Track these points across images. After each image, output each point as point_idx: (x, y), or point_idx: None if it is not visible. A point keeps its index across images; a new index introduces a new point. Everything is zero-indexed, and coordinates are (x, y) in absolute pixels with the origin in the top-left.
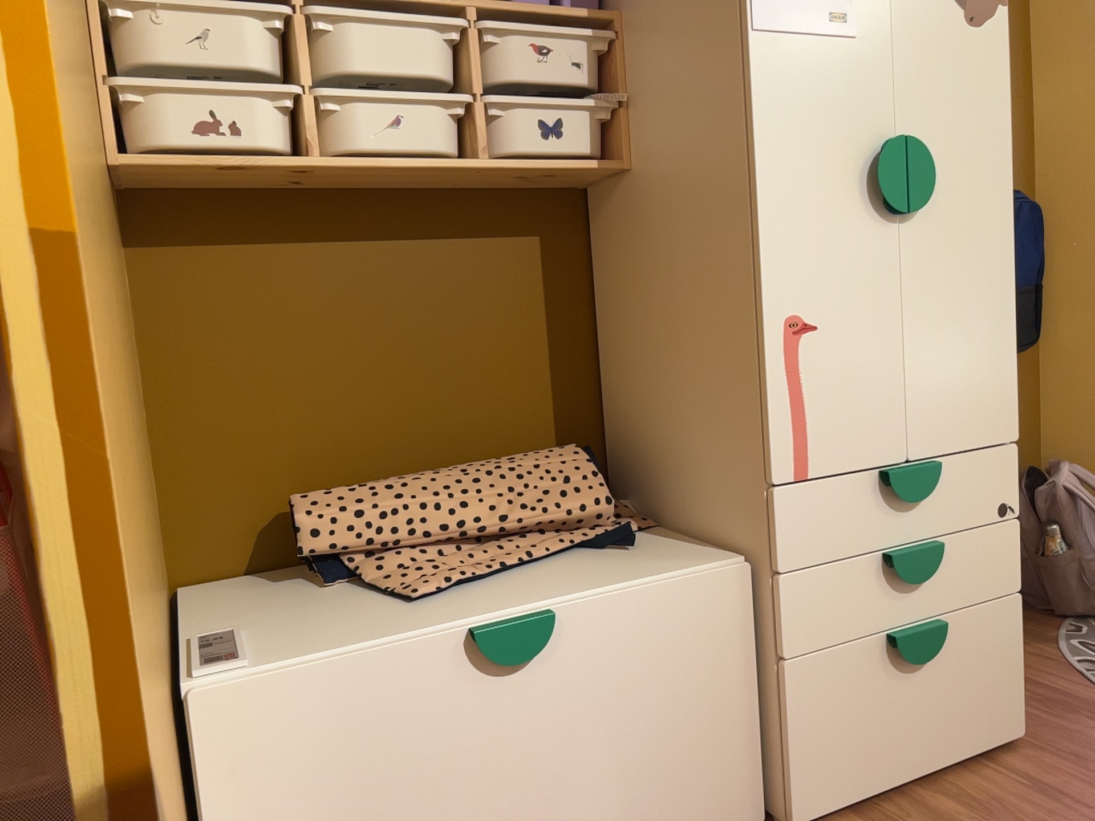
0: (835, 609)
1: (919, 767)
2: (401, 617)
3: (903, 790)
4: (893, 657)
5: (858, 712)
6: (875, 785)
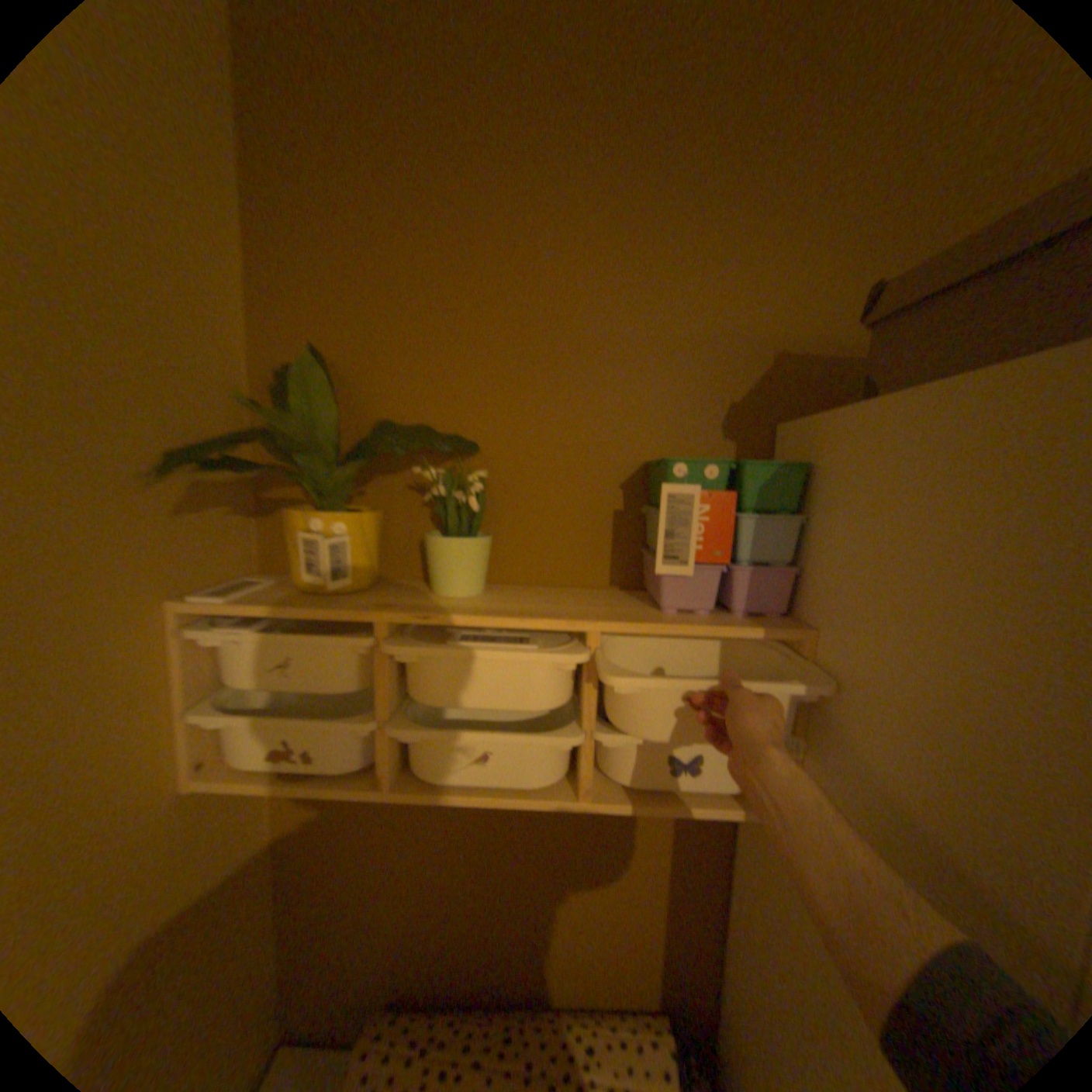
0: None
1: None
2: None
3: None
4: None
5: None
6: None
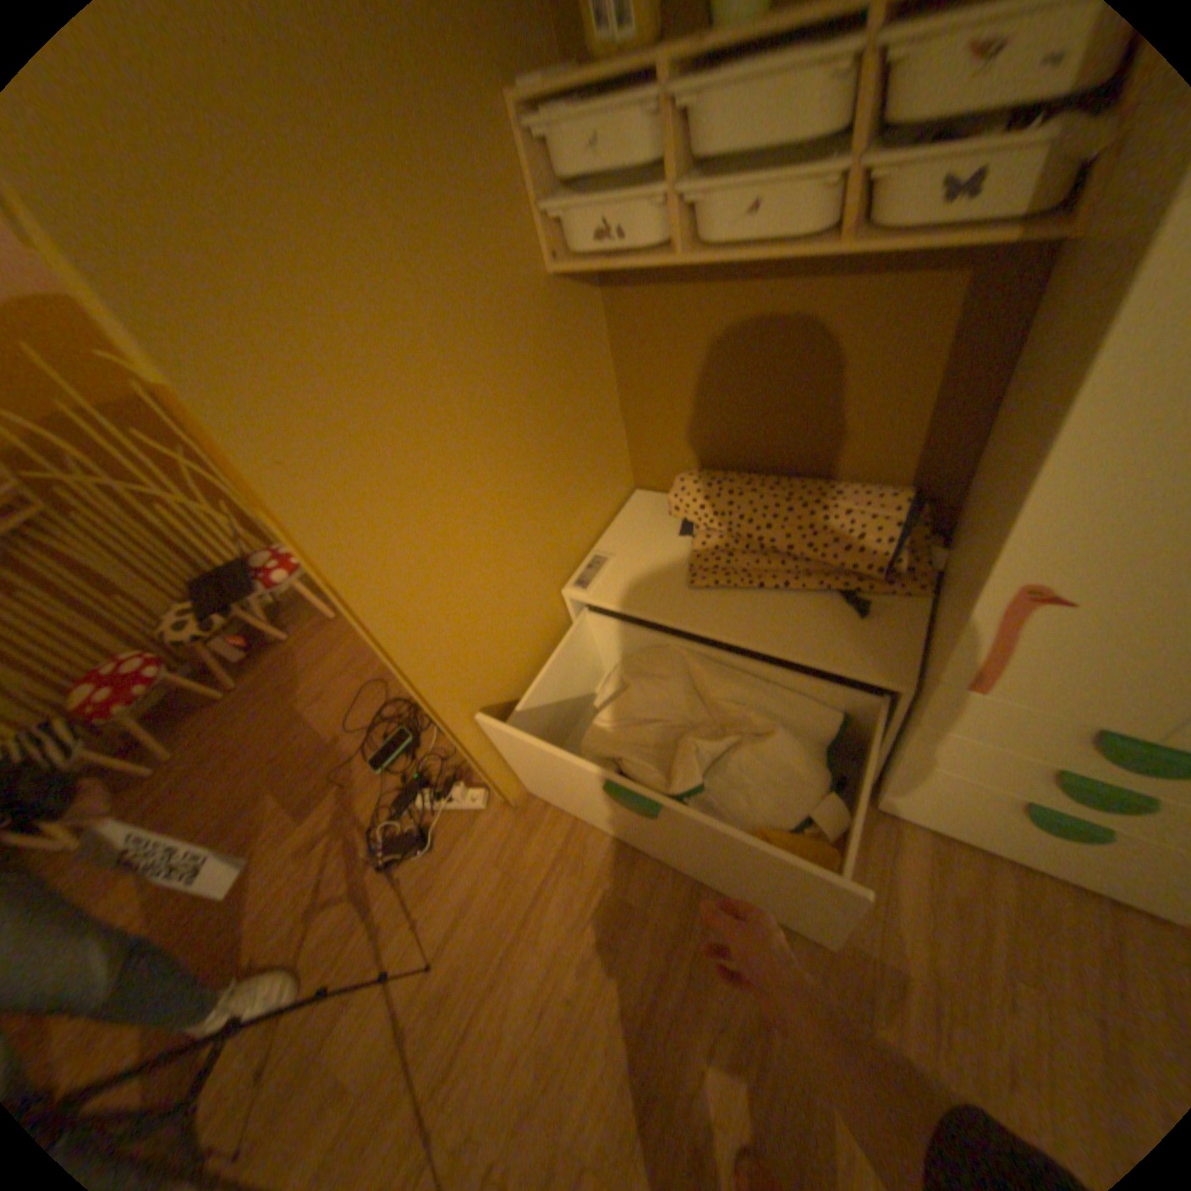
0: (971, 762)
1: (1016, 857)
2: (672, 595)
3: (991, 853)
4: (1026, 812)
5: (963, 808)
6: (961, 837)
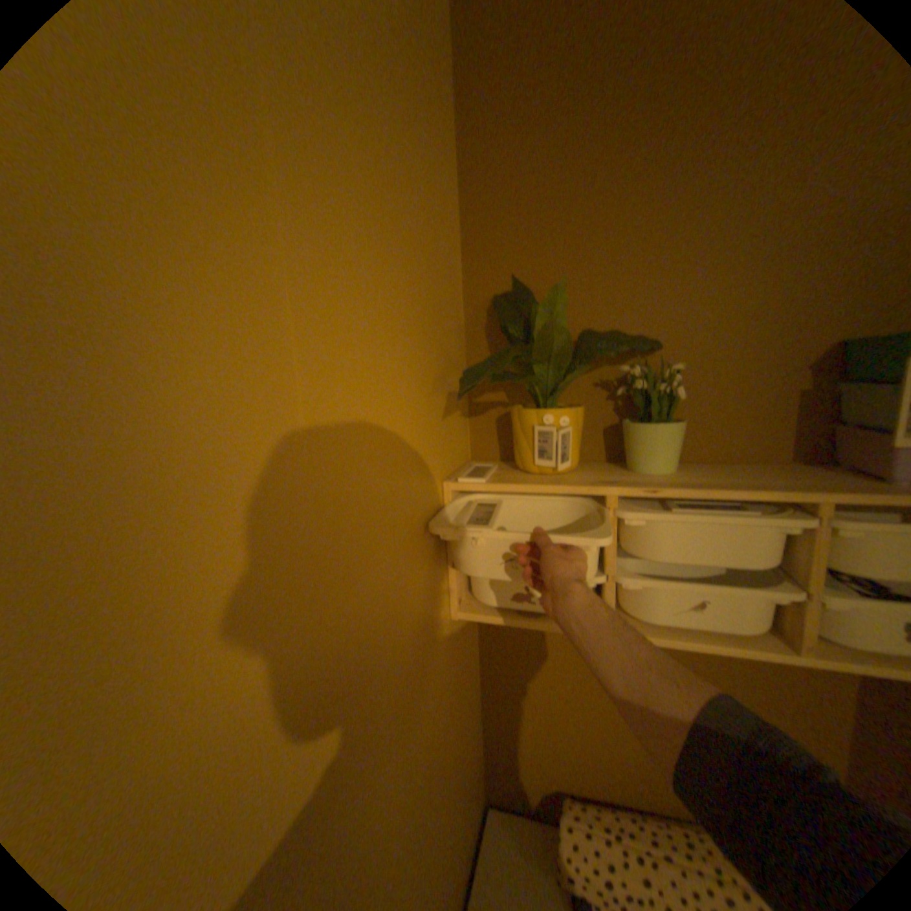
0: None
1: None
2: None
3: None
4: None
5: None
6: None
